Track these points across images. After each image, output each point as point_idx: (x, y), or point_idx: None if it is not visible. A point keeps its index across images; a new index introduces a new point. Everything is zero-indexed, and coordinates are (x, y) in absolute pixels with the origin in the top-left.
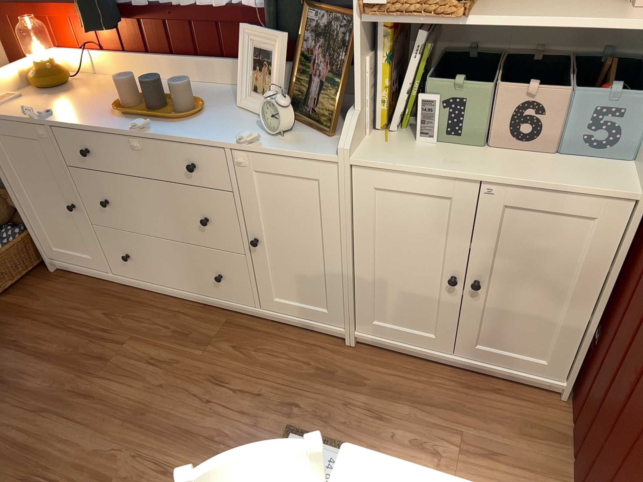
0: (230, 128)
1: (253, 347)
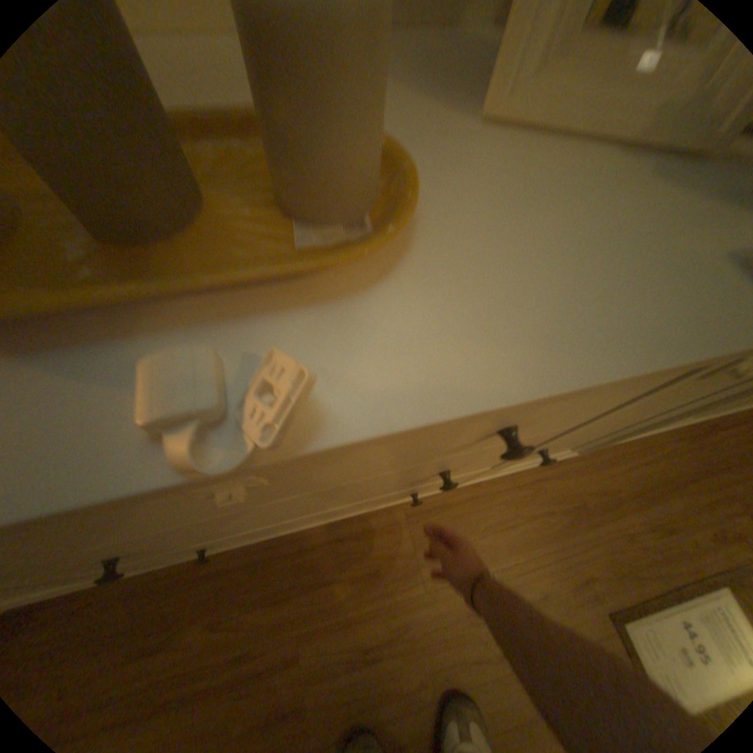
0: (643, 242)
1: (474, 531)
